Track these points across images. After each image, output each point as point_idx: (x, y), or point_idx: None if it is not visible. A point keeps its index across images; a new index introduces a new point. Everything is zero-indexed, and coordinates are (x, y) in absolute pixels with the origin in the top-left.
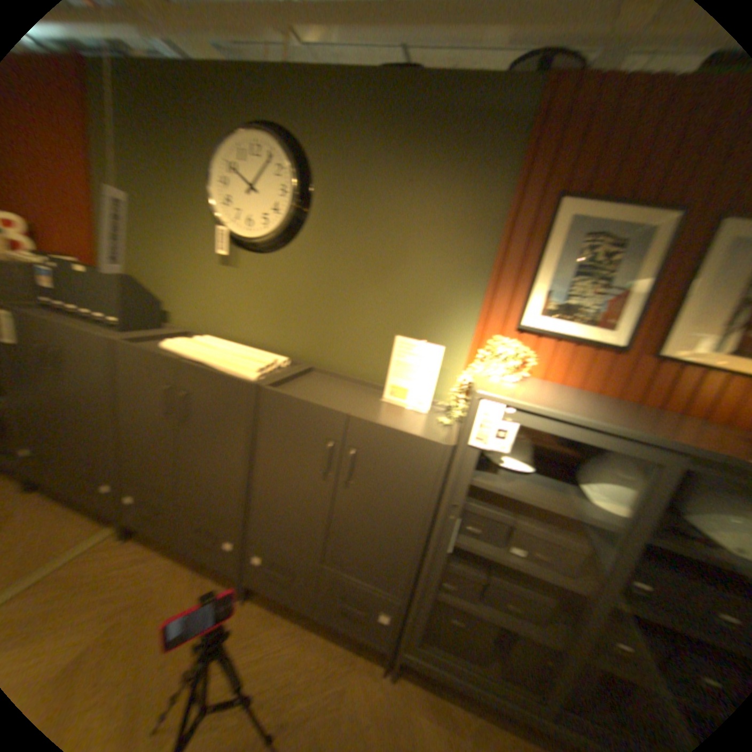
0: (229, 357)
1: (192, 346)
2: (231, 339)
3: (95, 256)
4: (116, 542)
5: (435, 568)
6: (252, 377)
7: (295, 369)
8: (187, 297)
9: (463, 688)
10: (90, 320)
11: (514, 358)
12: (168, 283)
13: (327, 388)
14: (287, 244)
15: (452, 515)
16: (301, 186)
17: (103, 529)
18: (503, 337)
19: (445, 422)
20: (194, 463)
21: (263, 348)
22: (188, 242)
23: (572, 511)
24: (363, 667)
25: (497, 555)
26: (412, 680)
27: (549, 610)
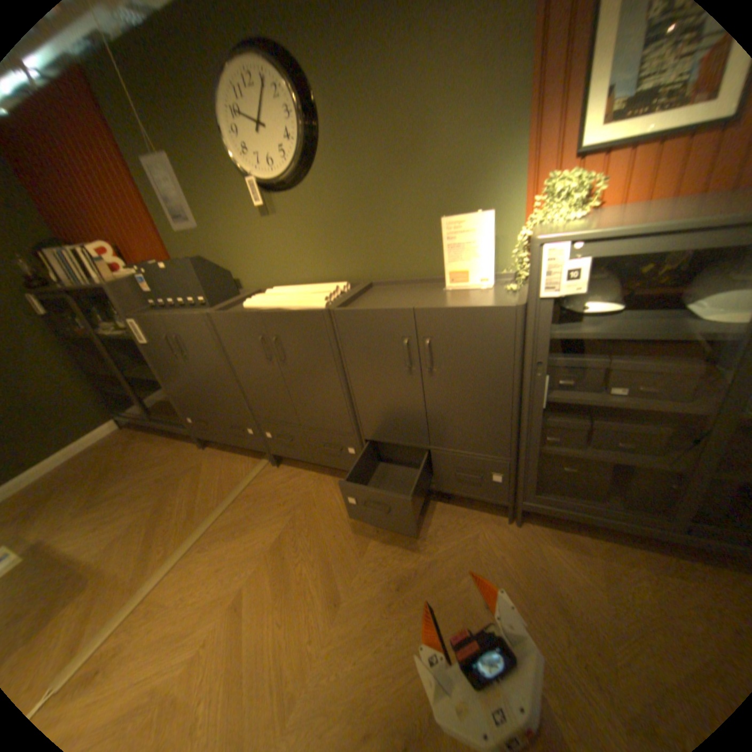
0: (298, 296)
1: (267, 298)
2: (295, 283)
3: (168, 252)
4: (274, 467)
5: (534, 426)
6: (321, 305)
7: (357, 289)
8: (247, 259)
9: (586, 521)
10: (187, 306)
11: (579, 190)
12: (229, 252)
13: (390, 296)
14: (309, 168)
15: (539, 373)
16: (301, 96)
17: (261, 460)
18: (562, 171)
19: (514, 289)
20: (303, 392)
21: (324, 281)
22: (228, 206)
23: (675, 333)
24: (490, 520)
25: (596, 400)
26: (537, 524)
27: (665, 440)
